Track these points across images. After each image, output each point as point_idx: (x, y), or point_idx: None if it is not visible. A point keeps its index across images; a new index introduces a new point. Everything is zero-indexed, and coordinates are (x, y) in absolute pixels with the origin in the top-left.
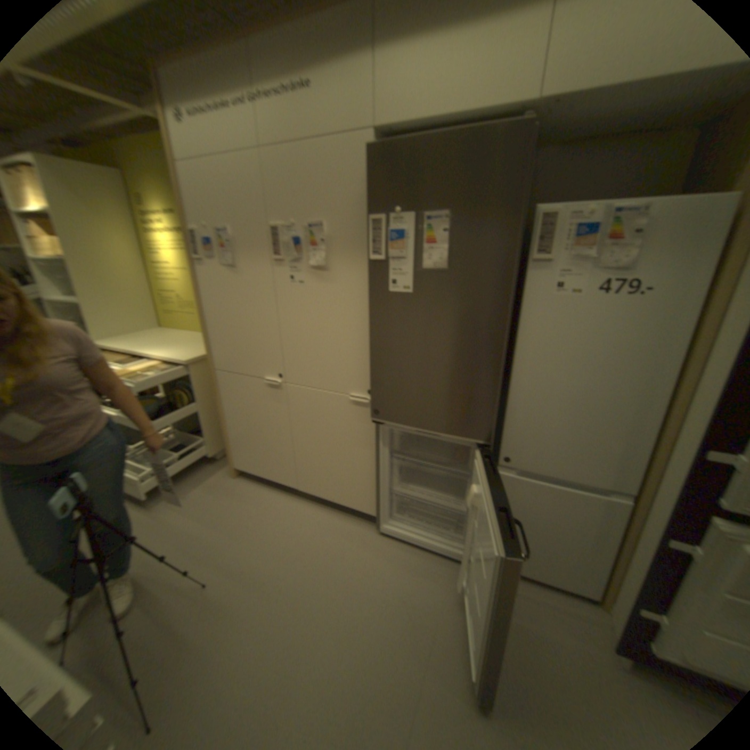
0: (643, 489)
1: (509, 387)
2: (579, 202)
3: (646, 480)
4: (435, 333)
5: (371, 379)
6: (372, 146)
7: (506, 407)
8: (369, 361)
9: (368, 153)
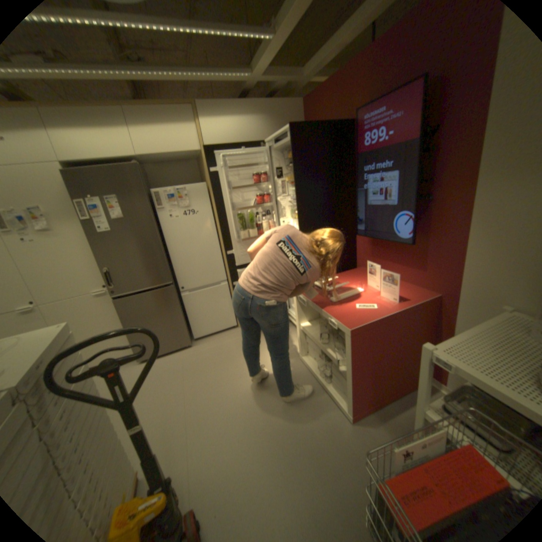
0: (227, 277)
1: (171, 259)
2: (164, 188)
3: (227, 273)
4: (129, 245)
5: (103, 280)
6: (65, 172)
7: (173, 268)
8: (98, 270)
9: (60, 173)
